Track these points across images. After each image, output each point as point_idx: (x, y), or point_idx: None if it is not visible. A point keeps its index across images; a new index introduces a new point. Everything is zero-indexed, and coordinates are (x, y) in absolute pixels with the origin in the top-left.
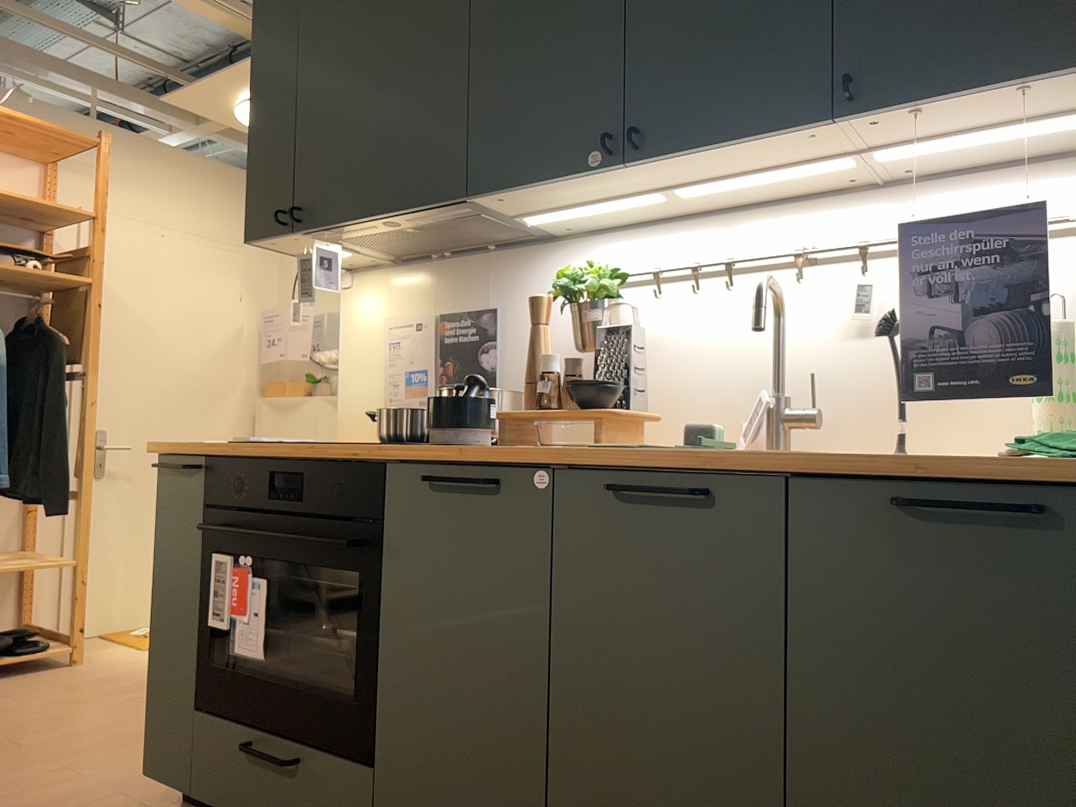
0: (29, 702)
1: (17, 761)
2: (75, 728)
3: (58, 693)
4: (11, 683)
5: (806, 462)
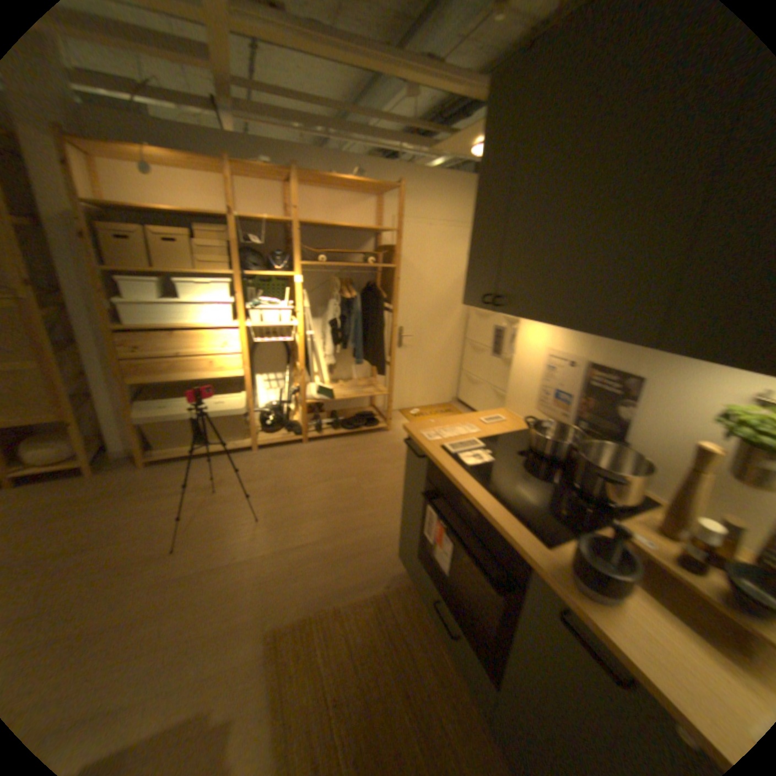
0: (369, 456)
1: (360, 502)
2: (382, 483)
3: (379, 453)
4: (365, 440)
5: None
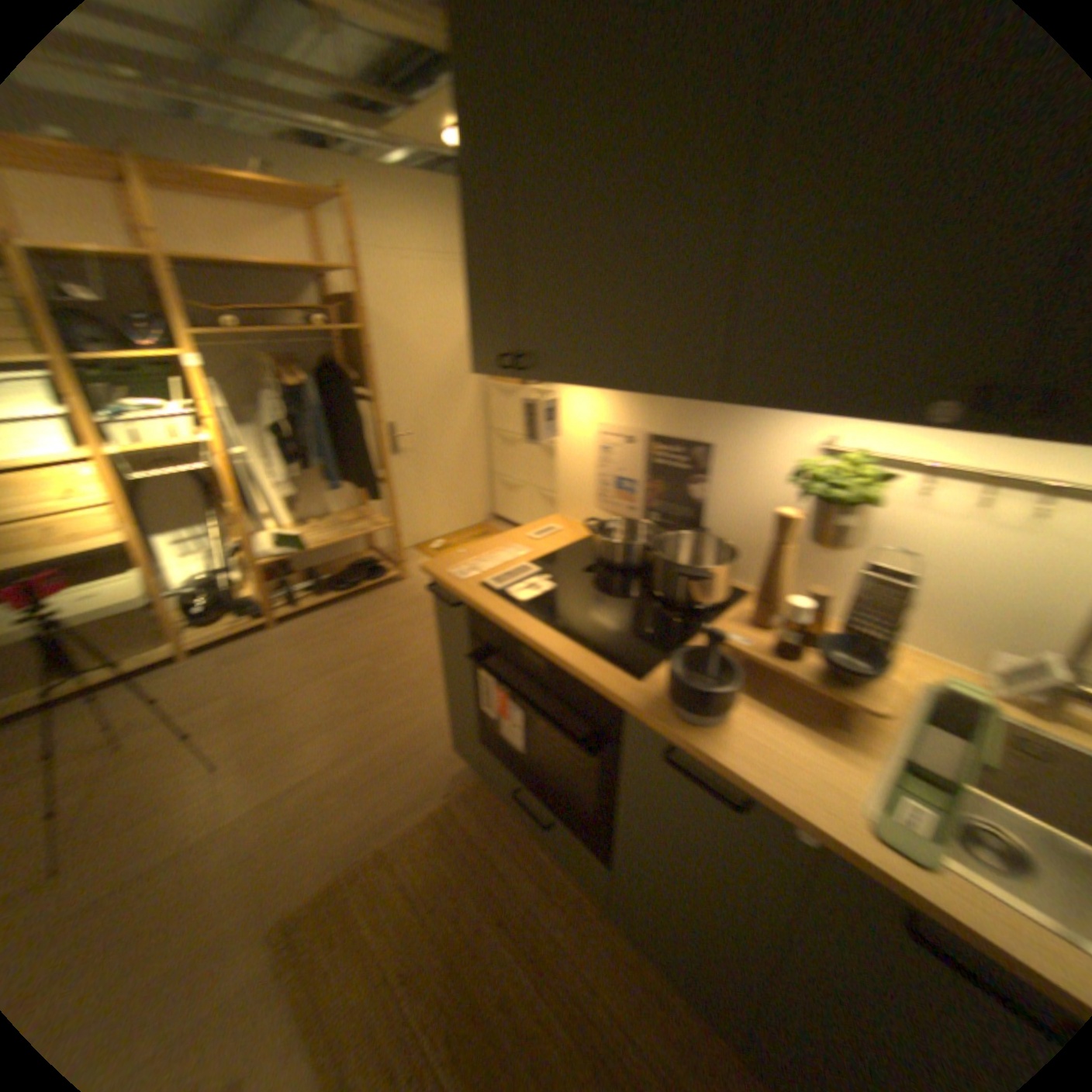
0: (380, 624)
1: (380, 693)
2: (408, 657)
3: (395, 615)
4: (369, 601)
5: None
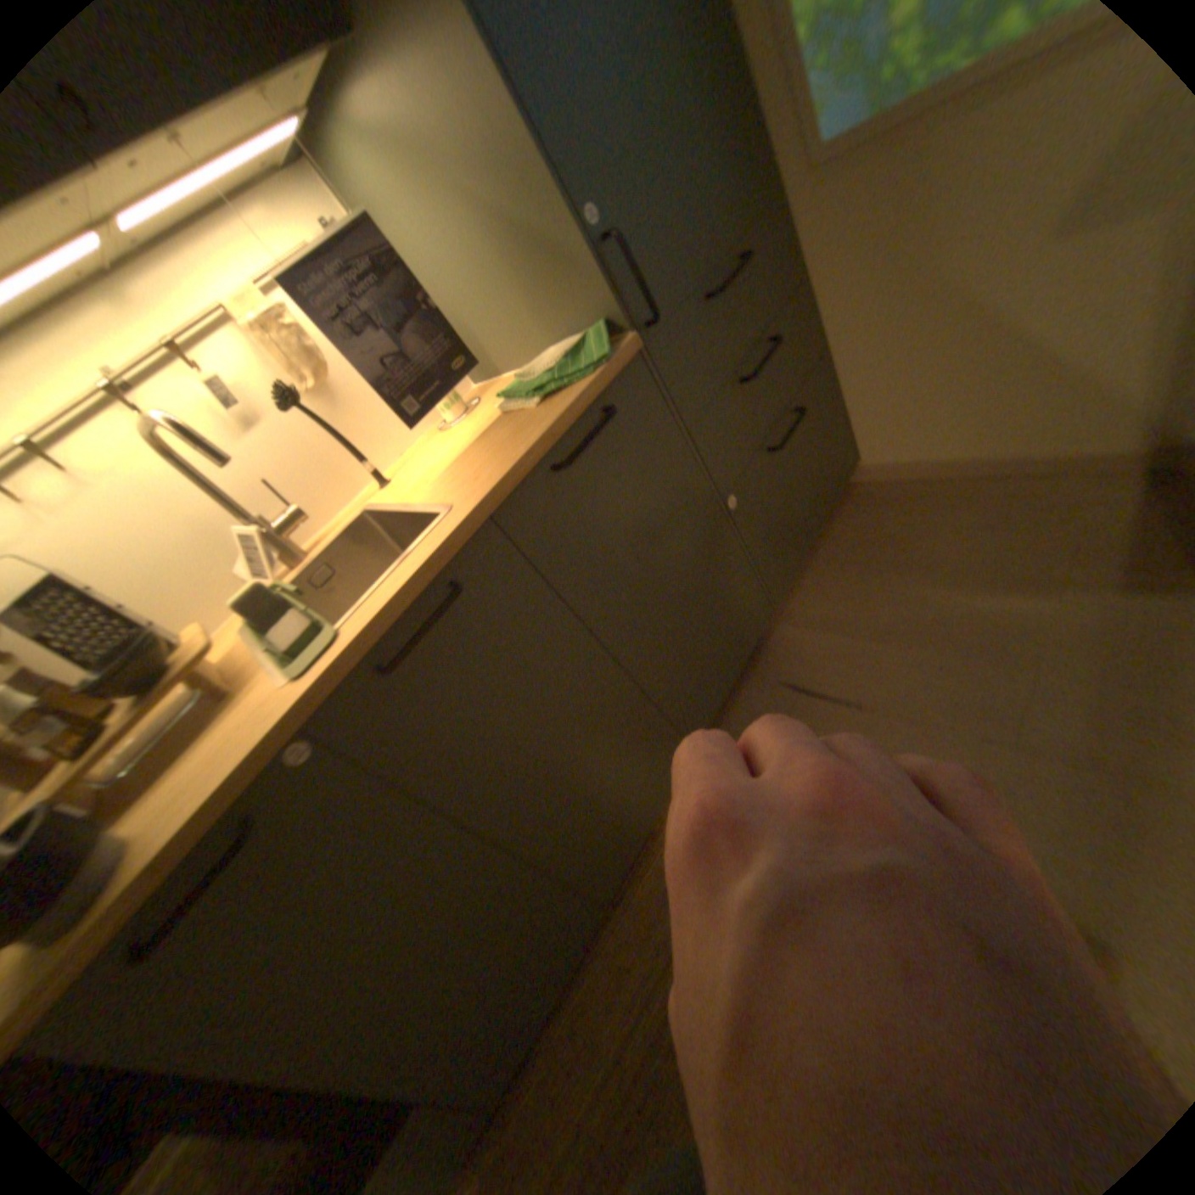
0: None
1: None
2: None
3: None
4: None
5: (499, 492)
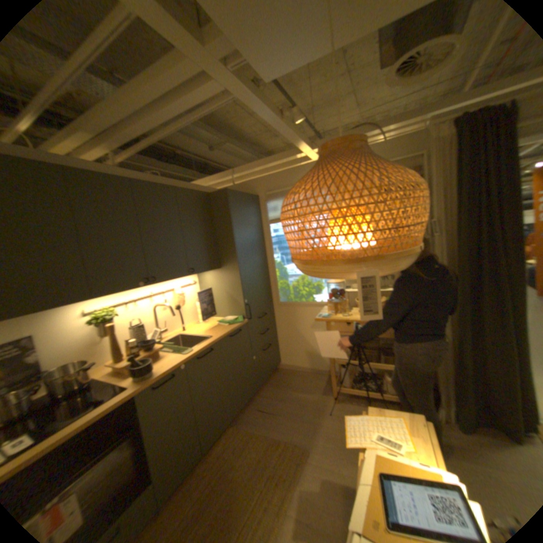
0: None
1: None
2: None
3: None
4: None
5: (222, 337)
